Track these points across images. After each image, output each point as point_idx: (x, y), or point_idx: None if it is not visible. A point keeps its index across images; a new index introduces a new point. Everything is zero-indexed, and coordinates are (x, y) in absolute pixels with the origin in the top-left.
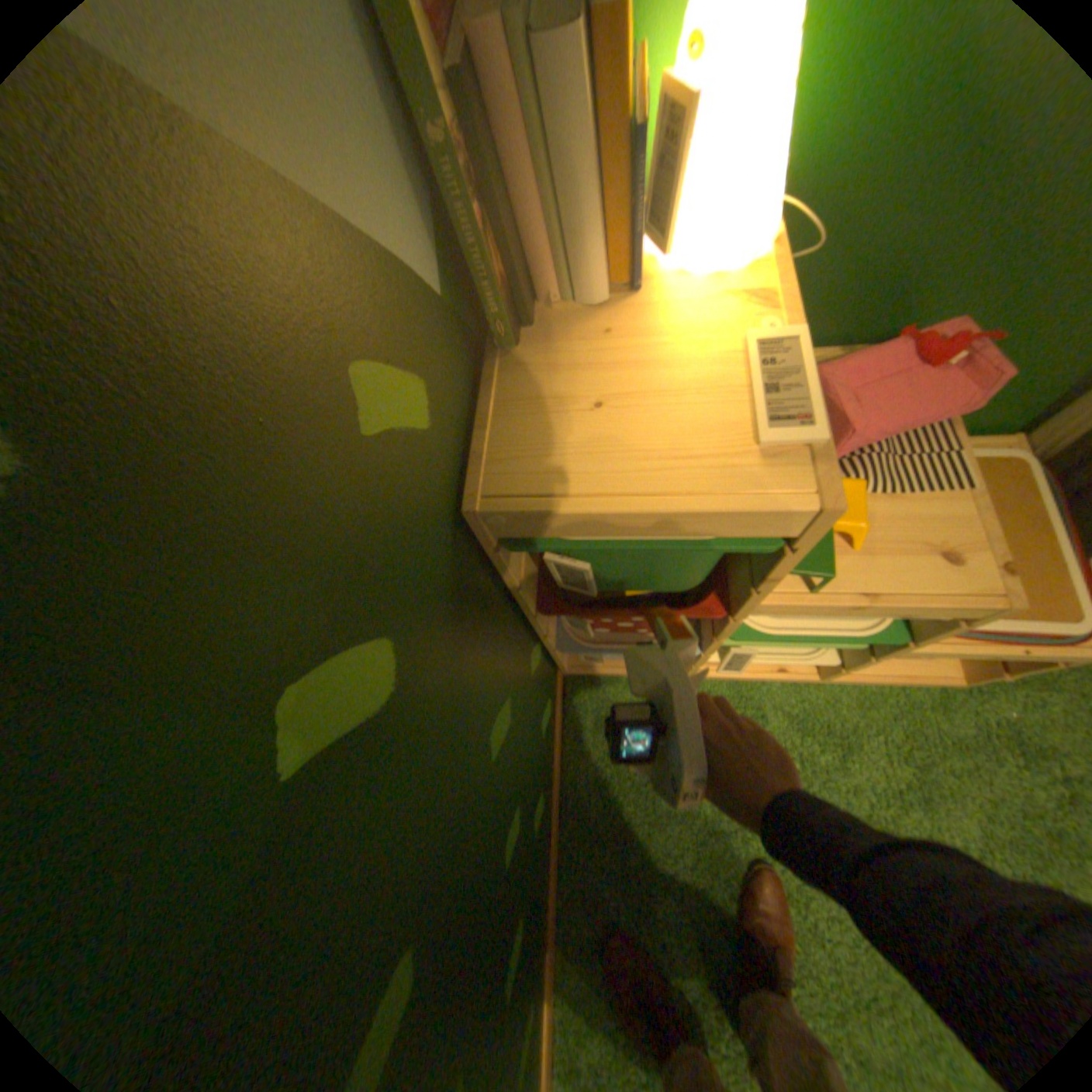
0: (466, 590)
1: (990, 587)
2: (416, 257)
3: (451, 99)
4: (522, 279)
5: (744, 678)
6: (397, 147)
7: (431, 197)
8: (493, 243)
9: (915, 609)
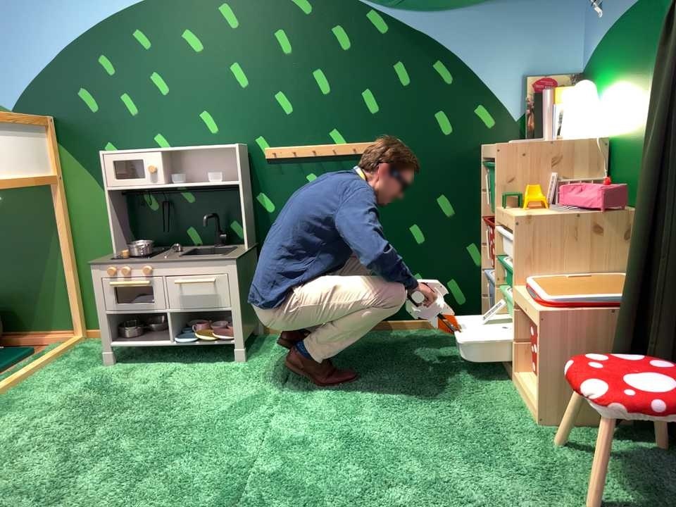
0: (467, 156)
1: (519, 215)
2: (506, 109)
3: (527, 96)
4: (533, 130)
5: (503, 363)
6: (514, 97)
7: (521, 108)
8: (527, 119)
9: (508, 222)
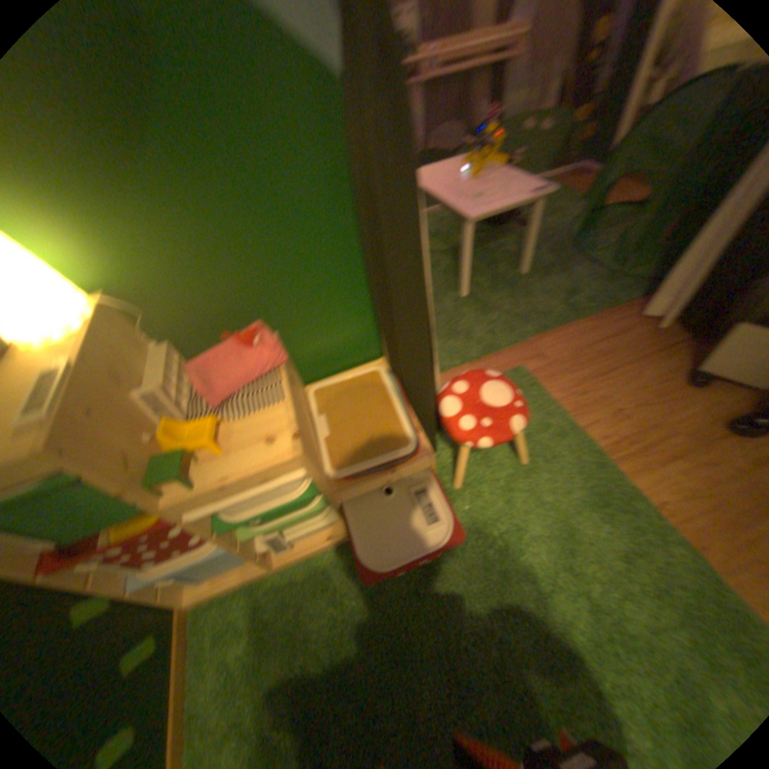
0: None
1: (286, 448)
2: None
3: None
4: None
5: (311, 553)
6: None
7: None
8: None
9: (262, 474)
